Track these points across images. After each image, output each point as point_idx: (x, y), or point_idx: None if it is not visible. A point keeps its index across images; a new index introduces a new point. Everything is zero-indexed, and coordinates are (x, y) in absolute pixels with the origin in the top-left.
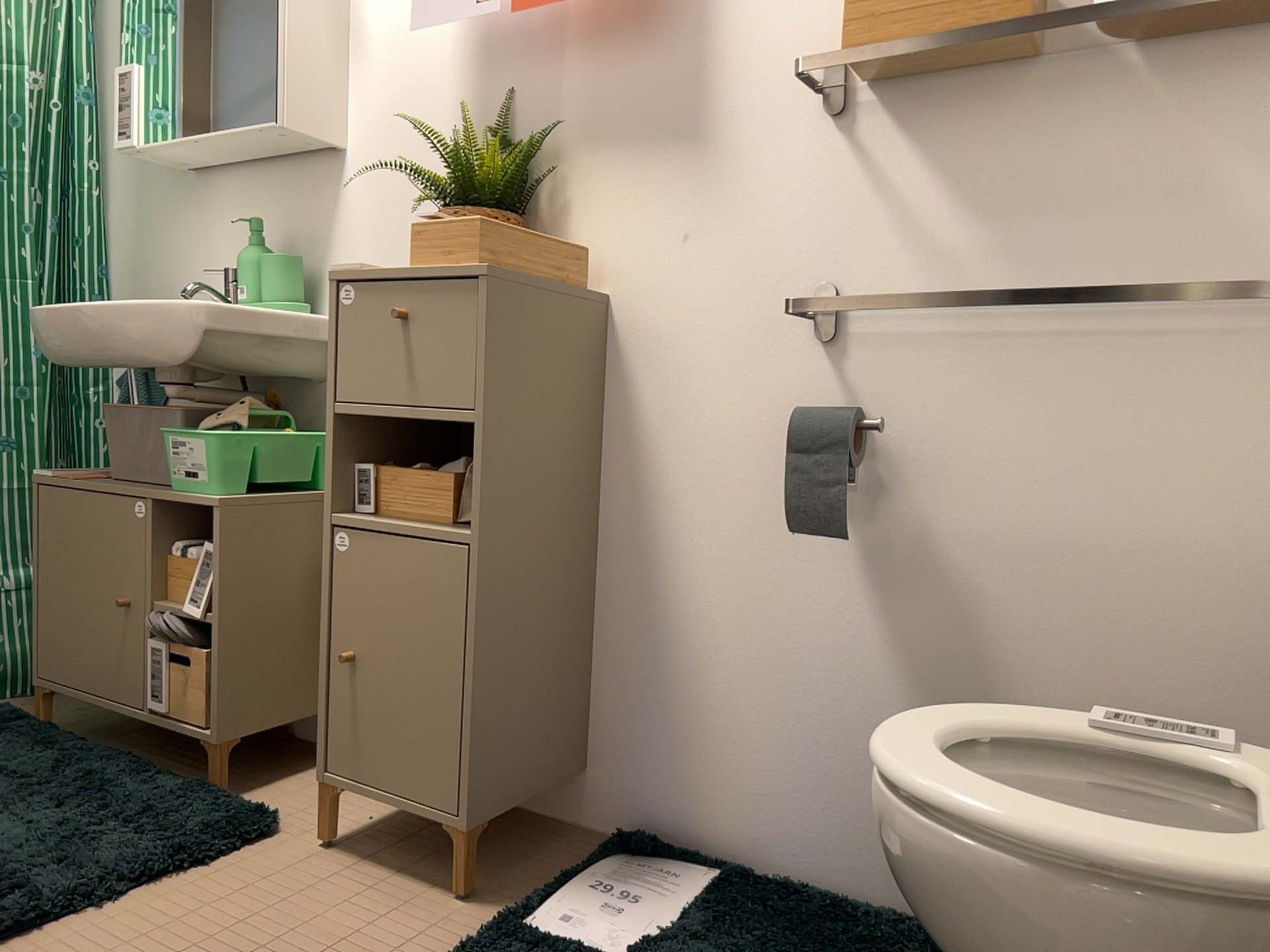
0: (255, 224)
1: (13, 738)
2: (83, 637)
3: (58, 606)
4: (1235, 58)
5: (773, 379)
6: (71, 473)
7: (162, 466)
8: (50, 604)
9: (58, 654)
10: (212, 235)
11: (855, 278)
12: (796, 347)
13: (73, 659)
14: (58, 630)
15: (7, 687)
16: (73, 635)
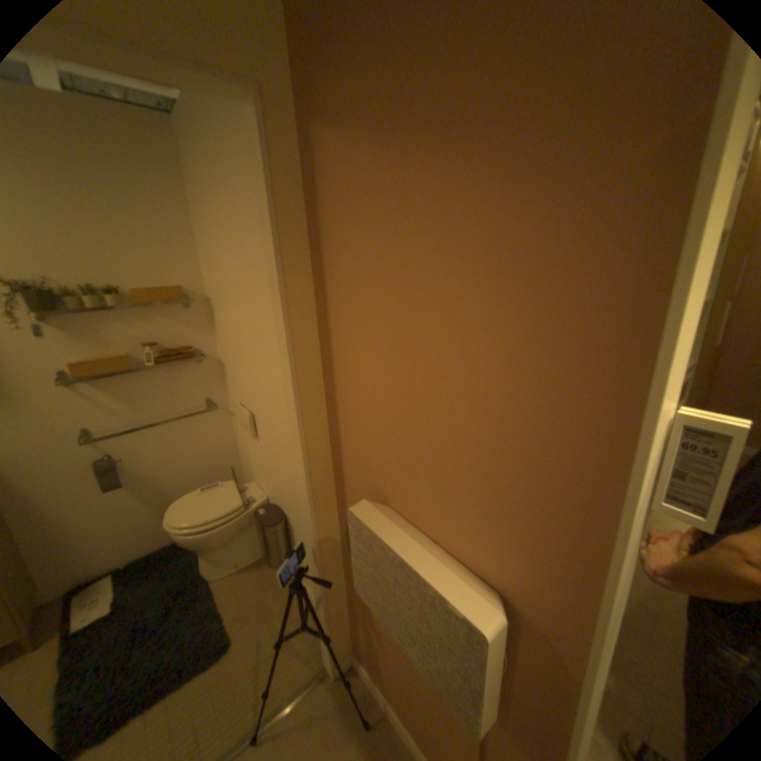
0: None
1: None
2: None
3: None
4: (177, 365)
5: (73, 457)
6: None
7: None
8: None
9: None
10: None
11: (93, 425)
12: (78, 447)
13: None
14: None
15: None
16: None
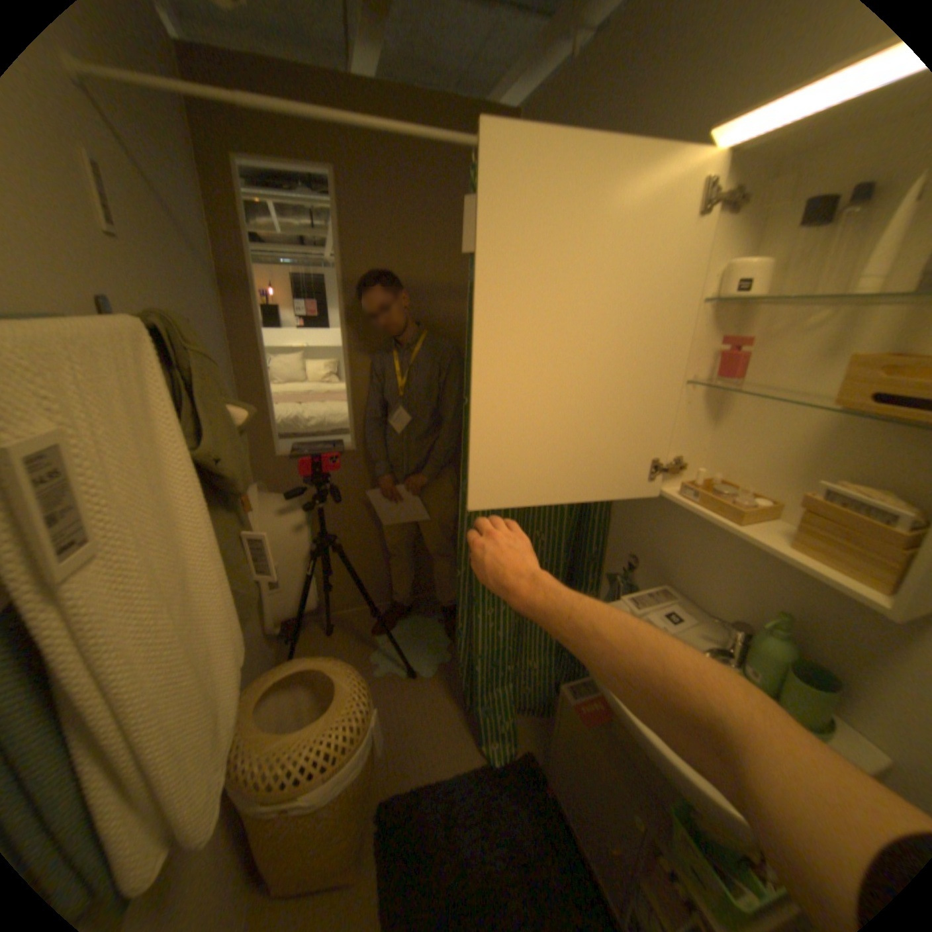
0: (787, 623)
1: (537, 823)
2: (582, 811)
3: (568, 772)
4: None
5: None
6: (585, 703)
7: (660, 787)
8: (562, 762)
9: (564, 792)
10: (710, 545)
11: None
12: None
13: (574, 810)
14: (566, 782)
15: (529, 700)
16: (576, 800)
